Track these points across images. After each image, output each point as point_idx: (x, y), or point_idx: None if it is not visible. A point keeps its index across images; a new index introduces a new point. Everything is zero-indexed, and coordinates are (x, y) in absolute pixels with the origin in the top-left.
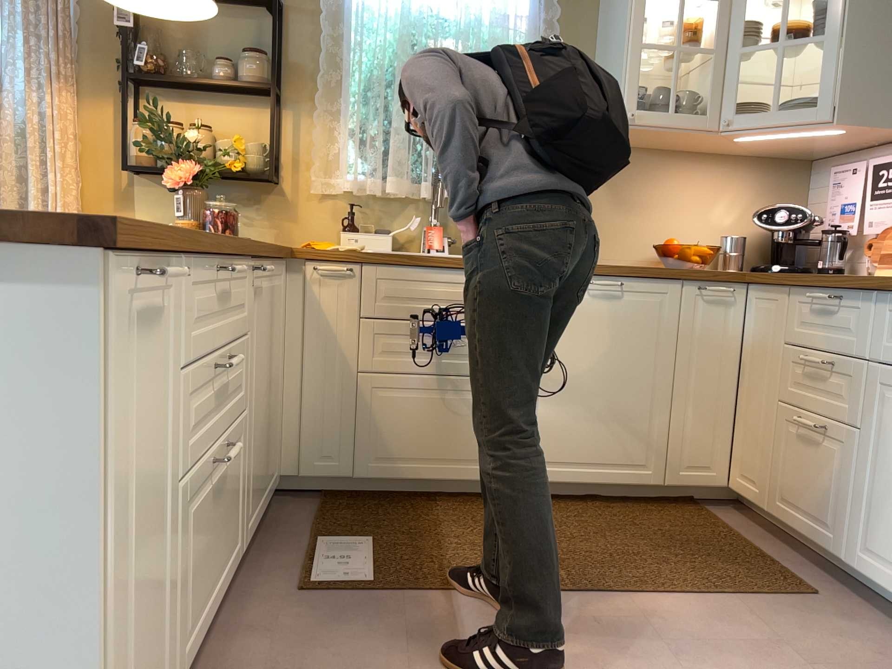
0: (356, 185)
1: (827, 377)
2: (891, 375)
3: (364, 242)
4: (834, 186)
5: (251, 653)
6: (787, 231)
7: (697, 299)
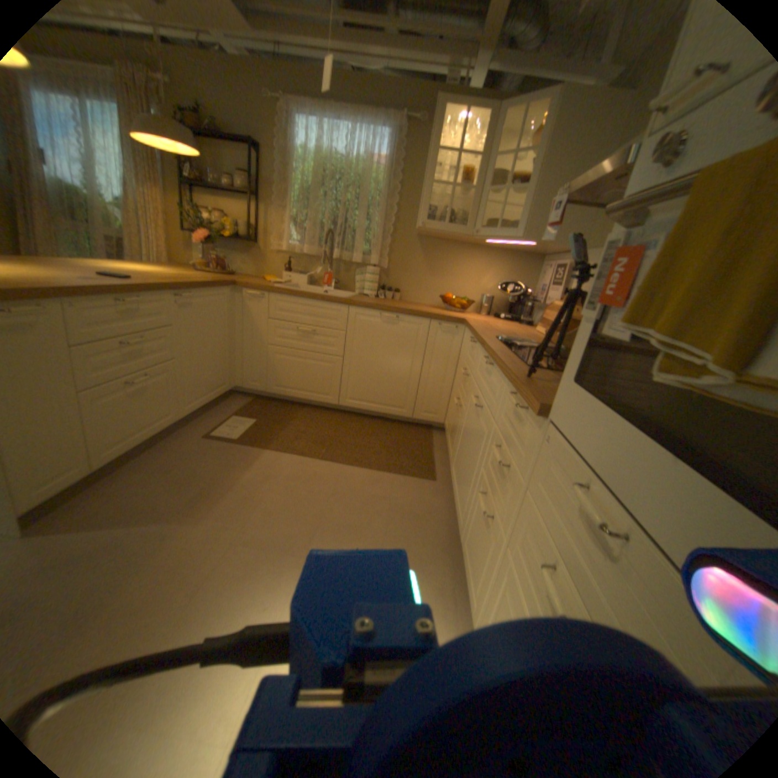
0: (292, 248)
1: (465, 381)
2: (473, 386)
3: (293, 279)
4: (542, 274)
5: (162, 458)
6: (511, 297)
7: (436, 330)
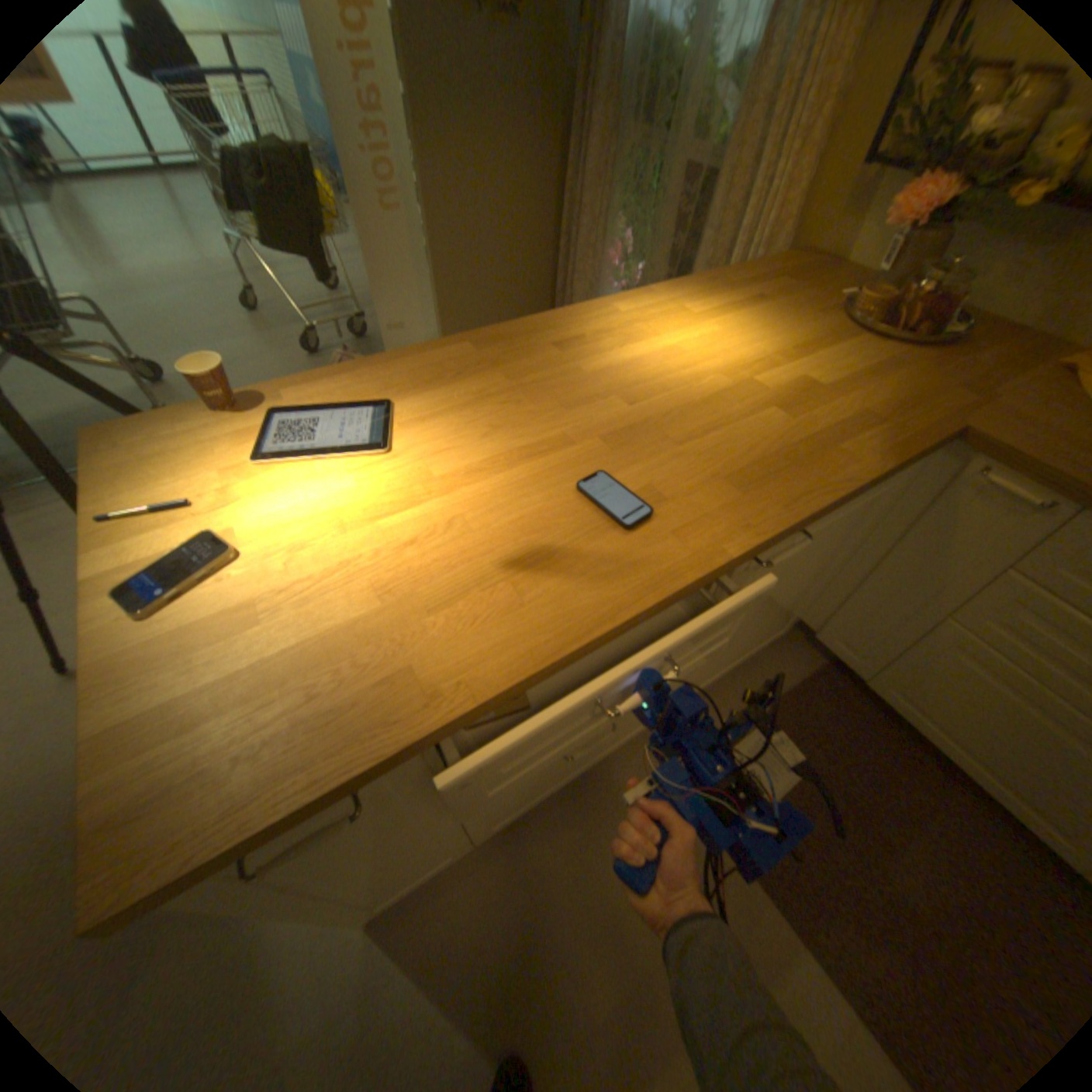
0: None
1: None
2: None
3: None
4: None
5: (595, 814)
6: None
7: None
